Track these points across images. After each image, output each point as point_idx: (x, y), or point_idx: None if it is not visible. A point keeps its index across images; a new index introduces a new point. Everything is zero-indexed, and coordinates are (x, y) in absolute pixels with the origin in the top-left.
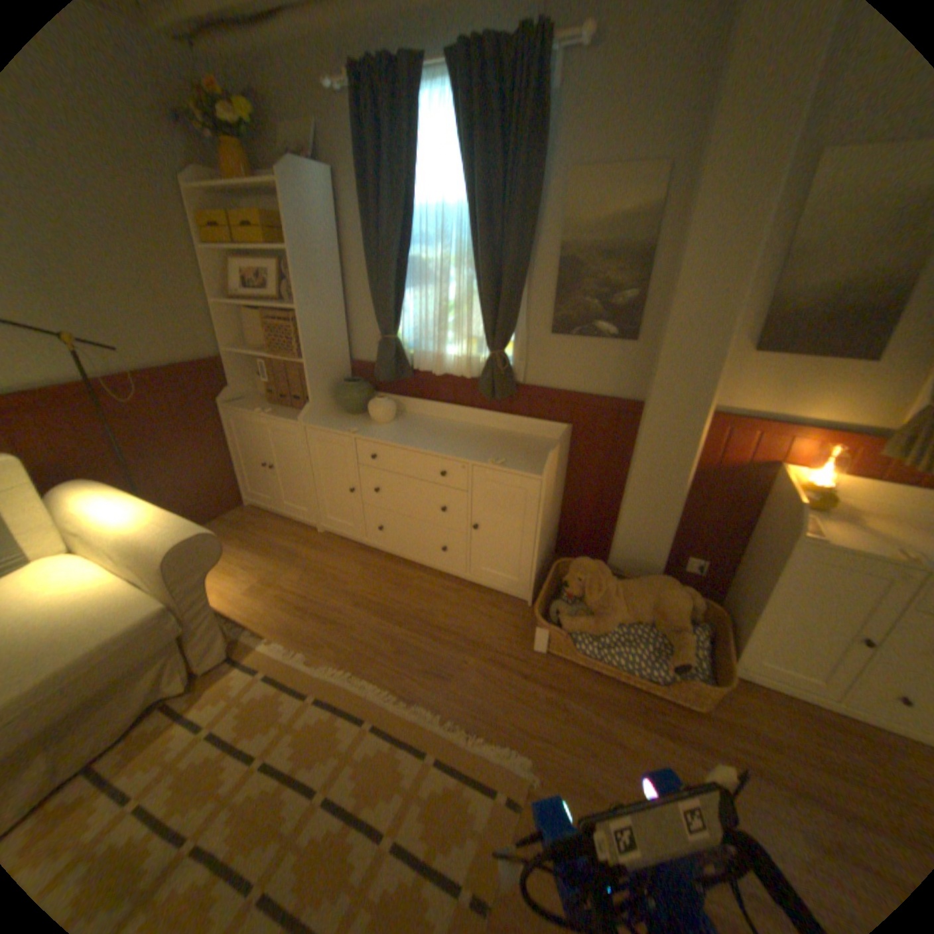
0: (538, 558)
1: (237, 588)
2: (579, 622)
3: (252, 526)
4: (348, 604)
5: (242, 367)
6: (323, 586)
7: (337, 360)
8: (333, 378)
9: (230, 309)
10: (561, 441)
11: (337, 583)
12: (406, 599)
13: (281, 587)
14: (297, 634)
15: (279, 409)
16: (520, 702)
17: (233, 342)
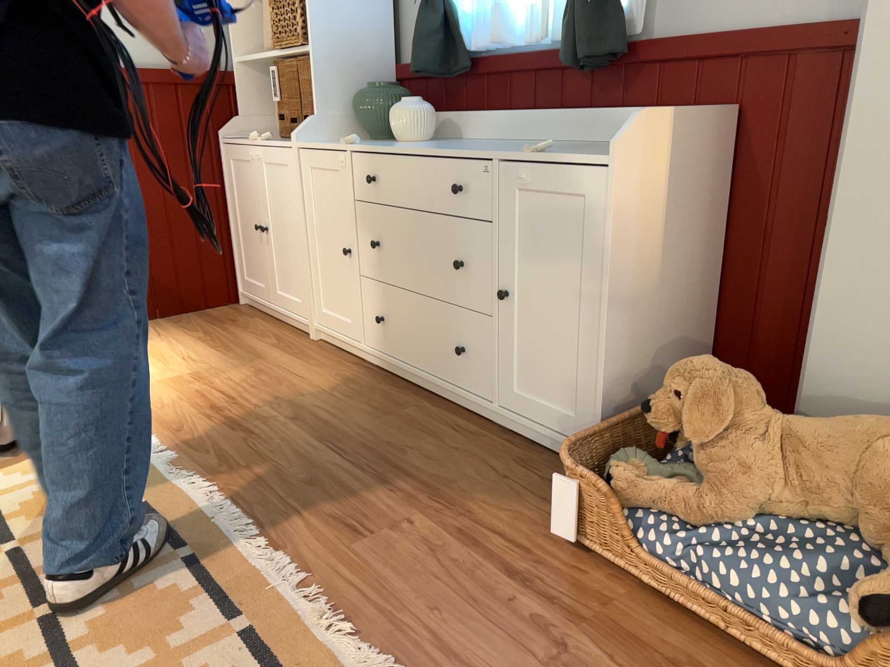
0: (617, 367)
1: (160, 375)
2: (661, 485)
3: (232, 322)
4: (285, 416)
5: (261, 93)
6: (268, 392)
7: (369, 59)
8: (359, 88)
9: (254, 6)
10: (687, 115)
11: (290, 392)
12: (377, 427)
13: (212, 383)
14: (189, 432)
15: (287, 141)
16: (473, 605)
17: (252, 54)
